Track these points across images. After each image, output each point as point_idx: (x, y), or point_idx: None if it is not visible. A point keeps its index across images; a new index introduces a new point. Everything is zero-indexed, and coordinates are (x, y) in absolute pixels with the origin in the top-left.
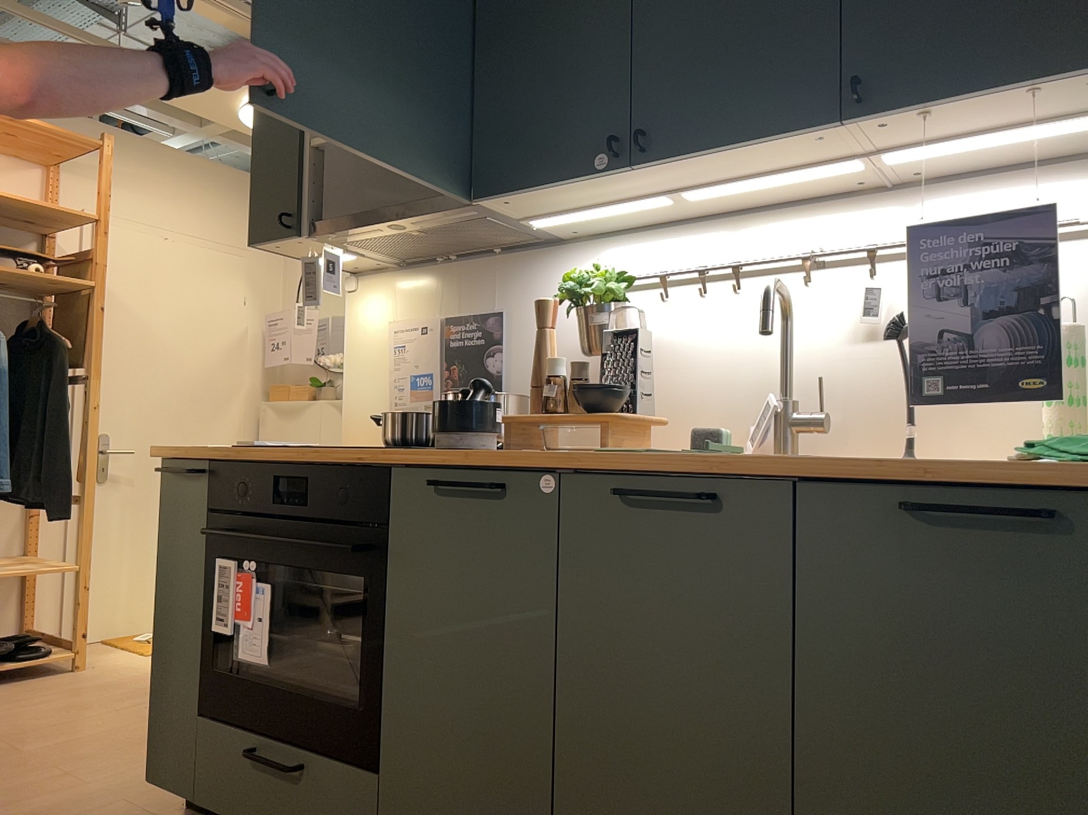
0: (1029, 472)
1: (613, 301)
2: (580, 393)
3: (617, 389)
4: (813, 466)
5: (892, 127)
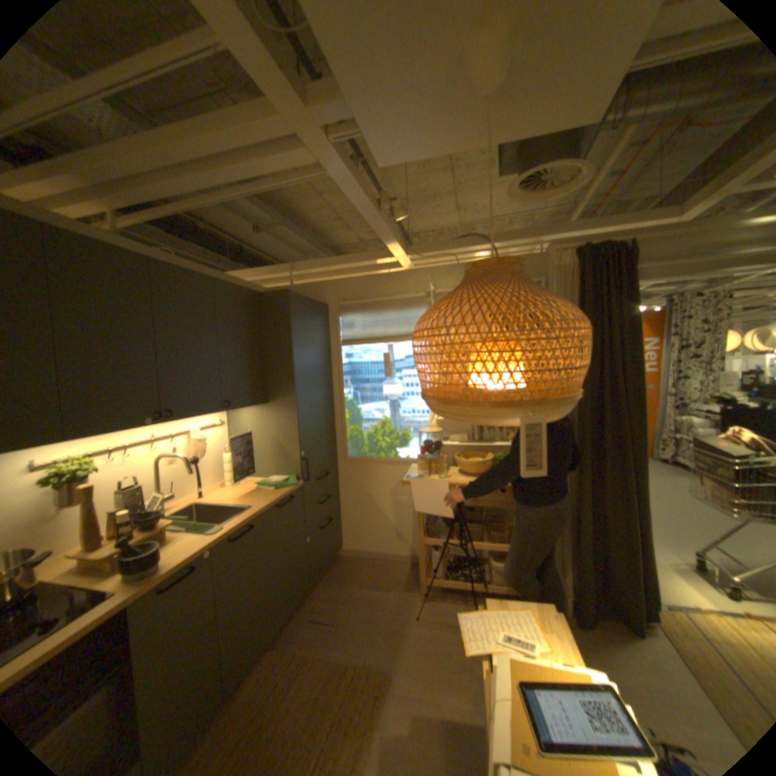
0: (290, 492)
1: (82, 476)
2: (136, 525)
3: (152, 515)
4: (267, 508)
5: (221, 411)
